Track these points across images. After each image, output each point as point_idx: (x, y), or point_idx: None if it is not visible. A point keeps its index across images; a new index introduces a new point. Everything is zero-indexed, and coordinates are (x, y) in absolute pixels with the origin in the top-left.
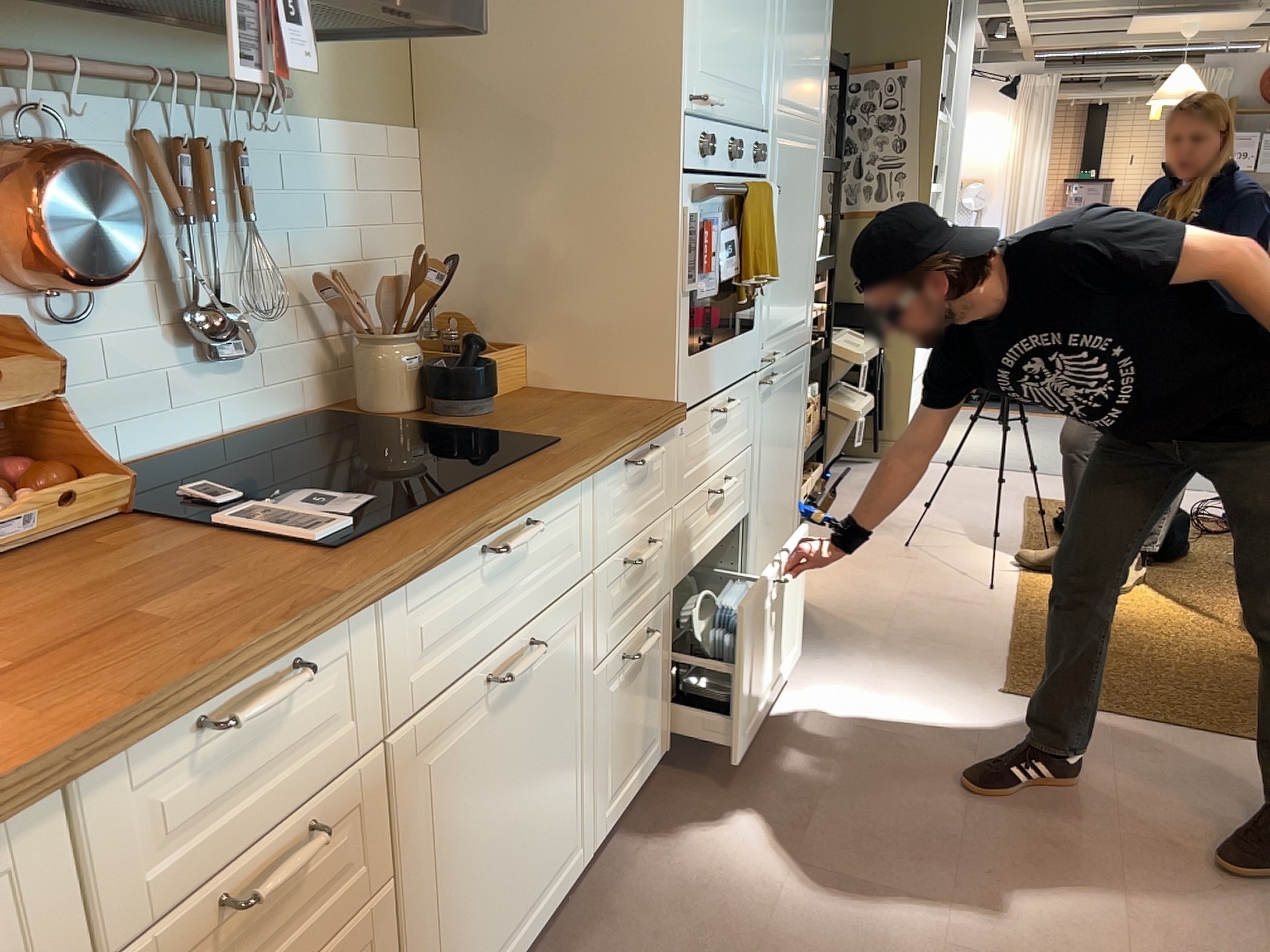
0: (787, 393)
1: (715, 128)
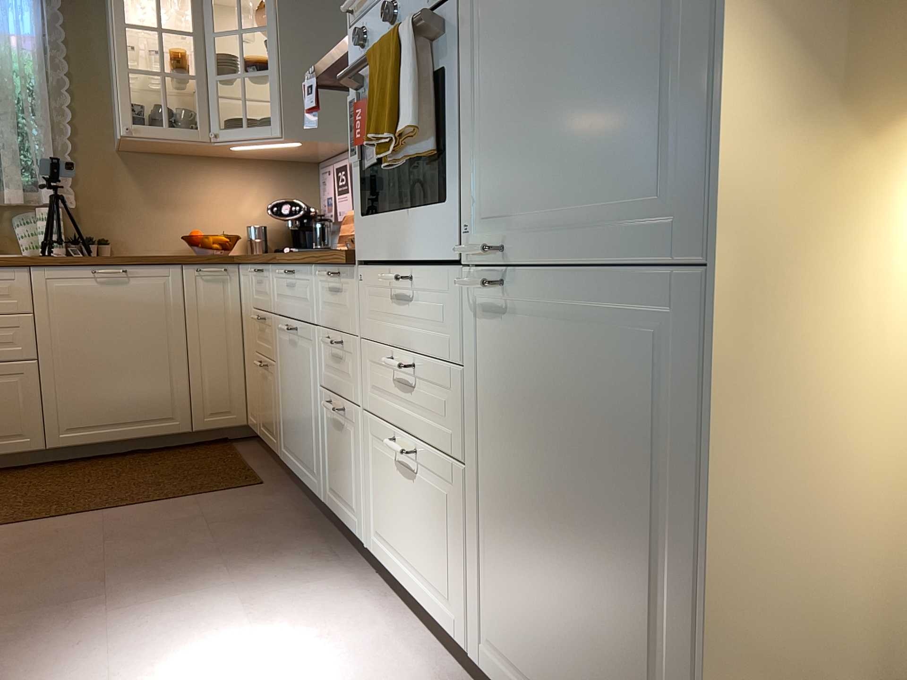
0: (575, 349)
1: (380, 7)
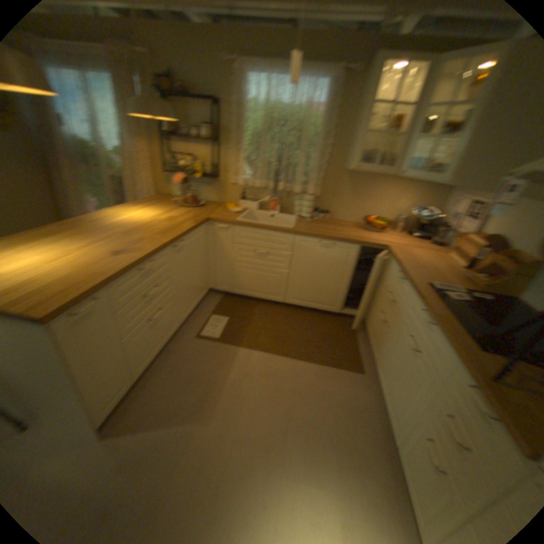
0: None
1: None
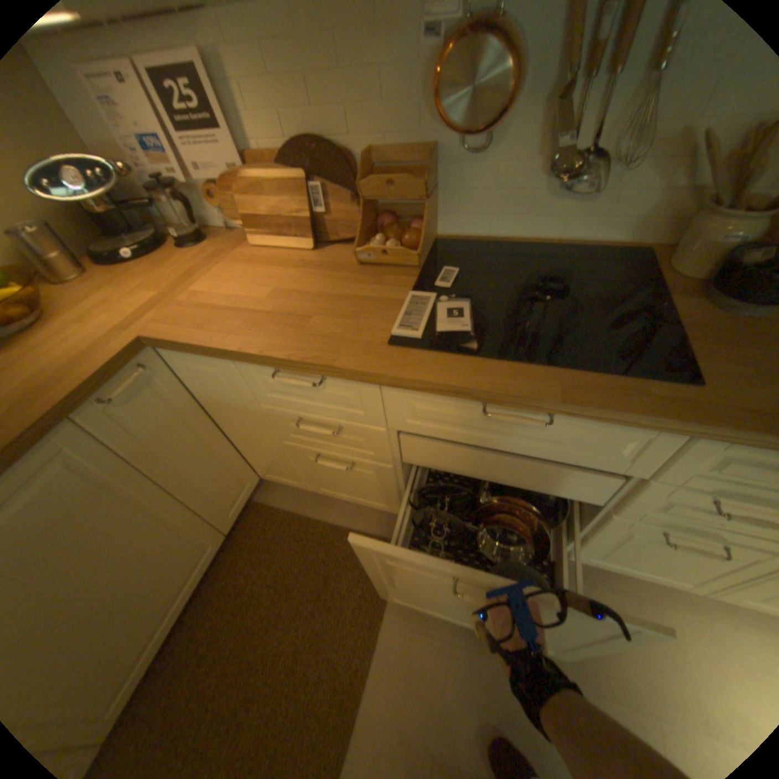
0: None
1: None
